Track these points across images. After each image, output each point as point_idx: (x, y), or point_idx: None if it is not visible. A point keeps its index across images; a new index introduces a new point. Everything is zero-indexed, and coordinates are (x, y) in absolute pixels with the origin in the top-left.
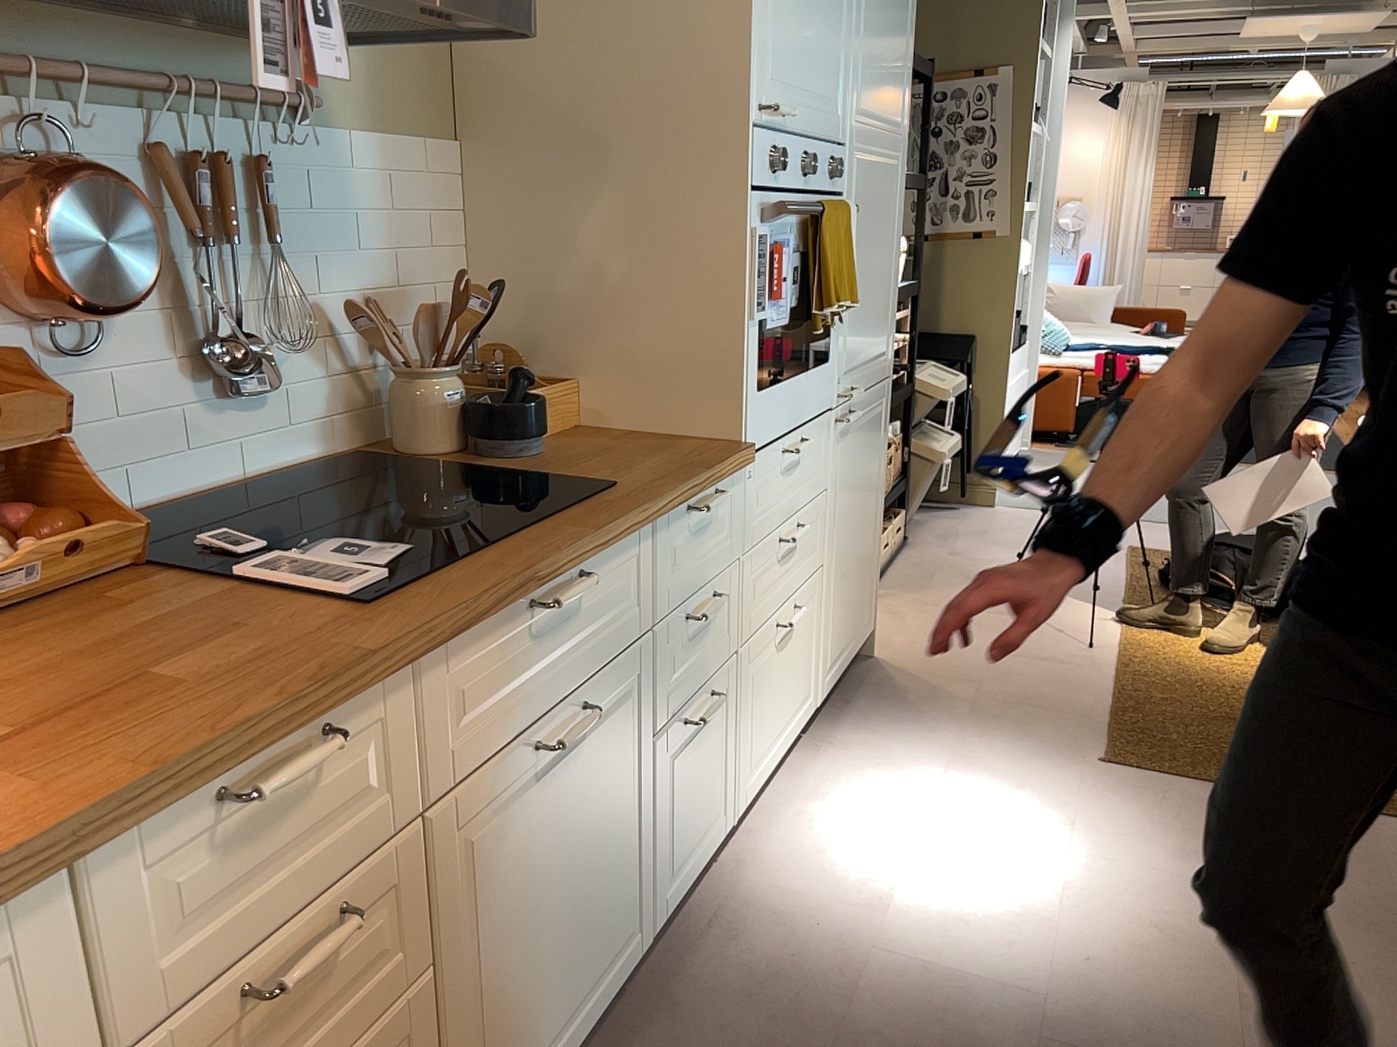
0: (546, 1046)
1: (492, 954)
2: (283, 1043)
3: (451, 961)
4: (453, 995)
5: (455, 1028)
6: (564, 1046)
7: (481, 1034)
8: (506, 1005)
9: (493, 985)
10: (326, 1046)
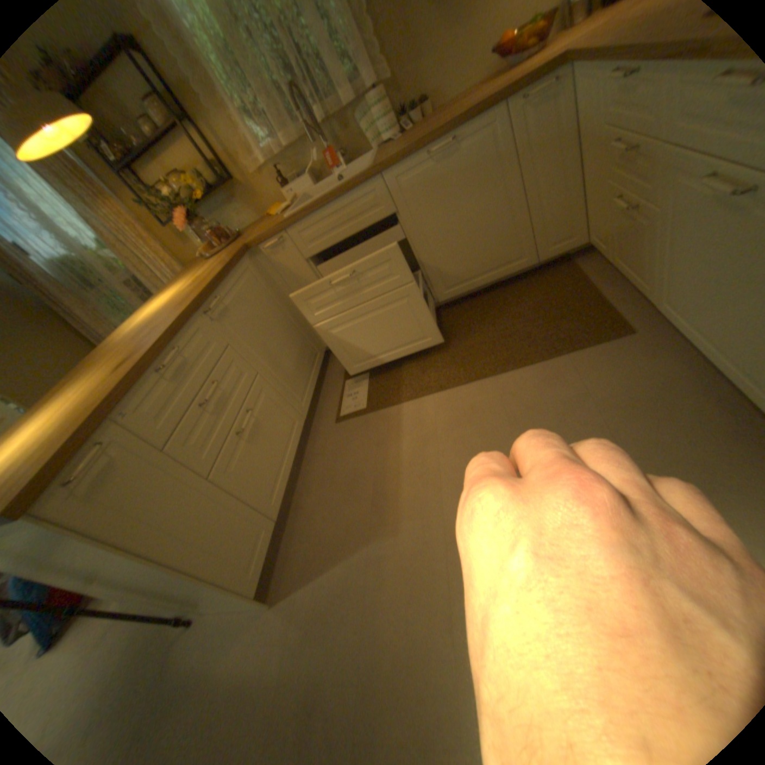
0: (698, 327)
1: (681, 243)
2: (628, 168)
3: (667, 219)
4: (666, 233)
5: (666, 247)
6: (706, 347)
7: (674, 266)
8: (683, 274)
9: (680, 257)
10: (635, 185)
